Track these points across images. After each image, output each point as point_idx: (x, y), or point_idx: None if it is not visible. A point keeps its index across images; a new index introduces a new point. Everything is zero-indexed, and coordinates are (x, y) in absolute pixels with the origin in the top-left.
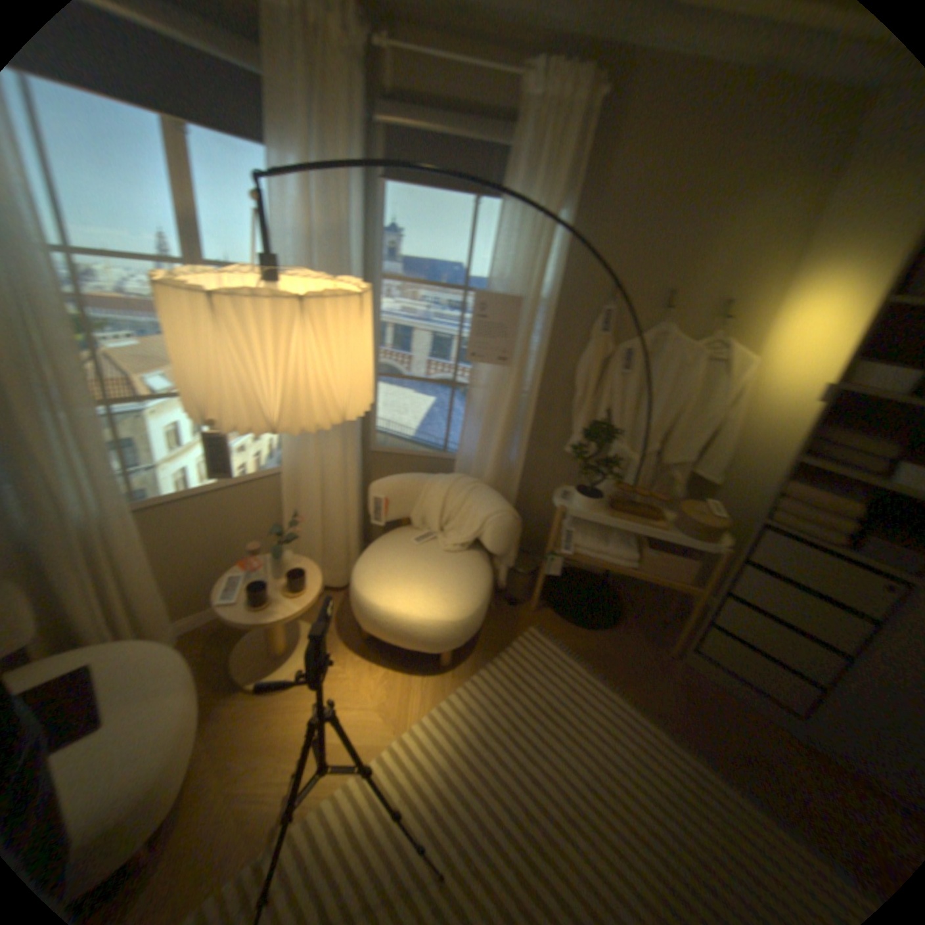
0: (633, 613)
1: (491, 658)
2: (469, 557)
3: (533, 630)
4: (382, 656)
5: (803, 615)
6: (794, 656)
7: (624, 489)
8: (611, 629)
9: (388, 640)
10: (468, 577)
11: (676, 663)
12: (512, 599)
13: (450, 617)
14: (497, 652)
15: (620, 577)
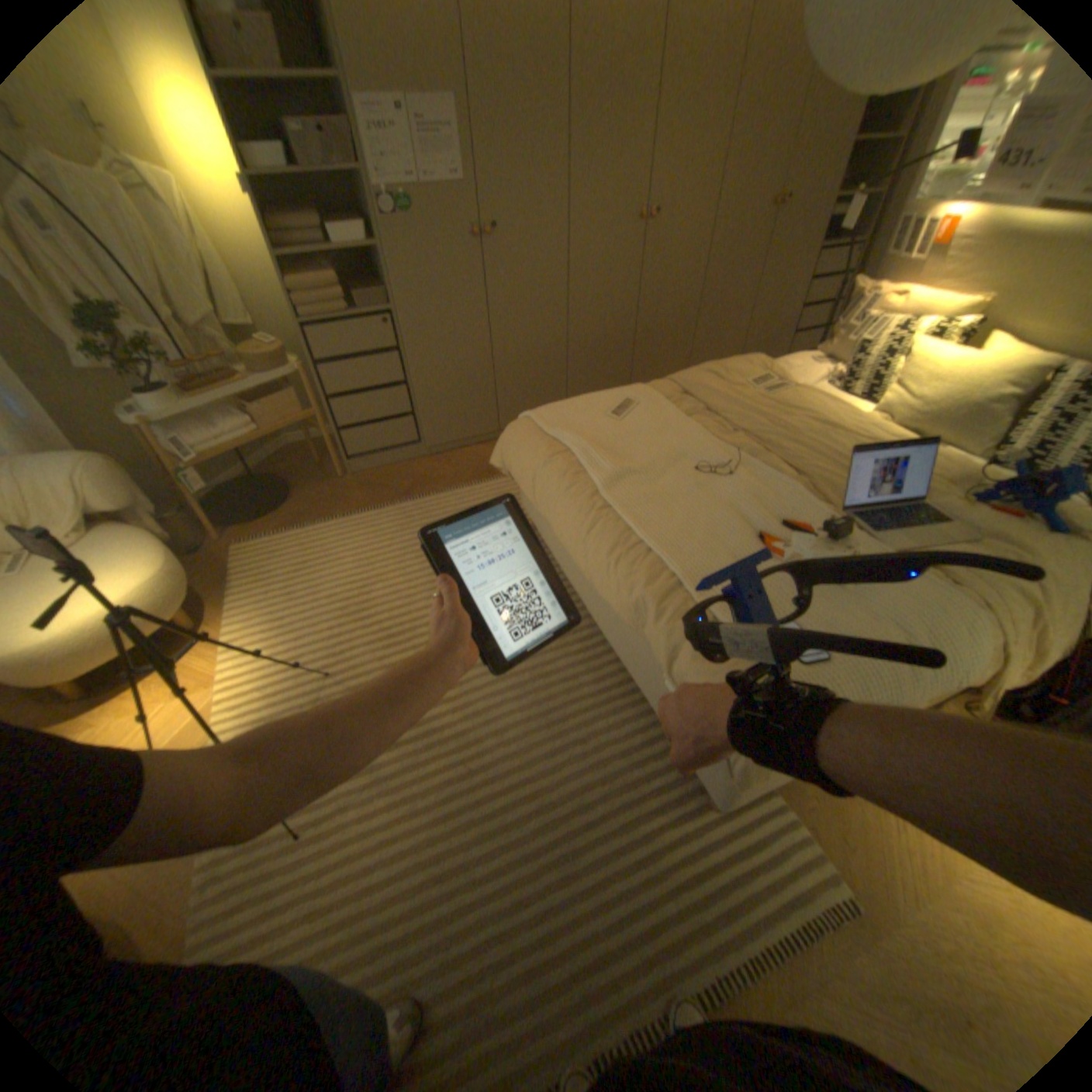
0: (290, 478)
1: (219, 591)
2: (95, 536)
3: (230, 549)
4: (117, 687)
5: (365, 376)
6: (383, 408)
7: (176, 368)
8: (285, 499)
9: (104, 658)
10: (117, 546)
11: (342, 479)
12: (186, 550)
13: (142, 578)
14: (220, 585)
15: (256, 467)
